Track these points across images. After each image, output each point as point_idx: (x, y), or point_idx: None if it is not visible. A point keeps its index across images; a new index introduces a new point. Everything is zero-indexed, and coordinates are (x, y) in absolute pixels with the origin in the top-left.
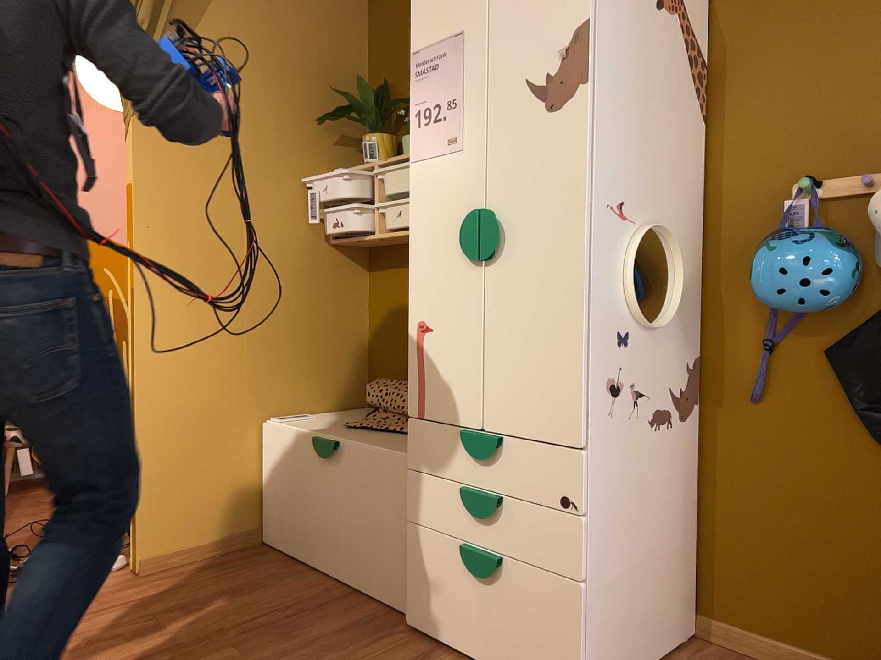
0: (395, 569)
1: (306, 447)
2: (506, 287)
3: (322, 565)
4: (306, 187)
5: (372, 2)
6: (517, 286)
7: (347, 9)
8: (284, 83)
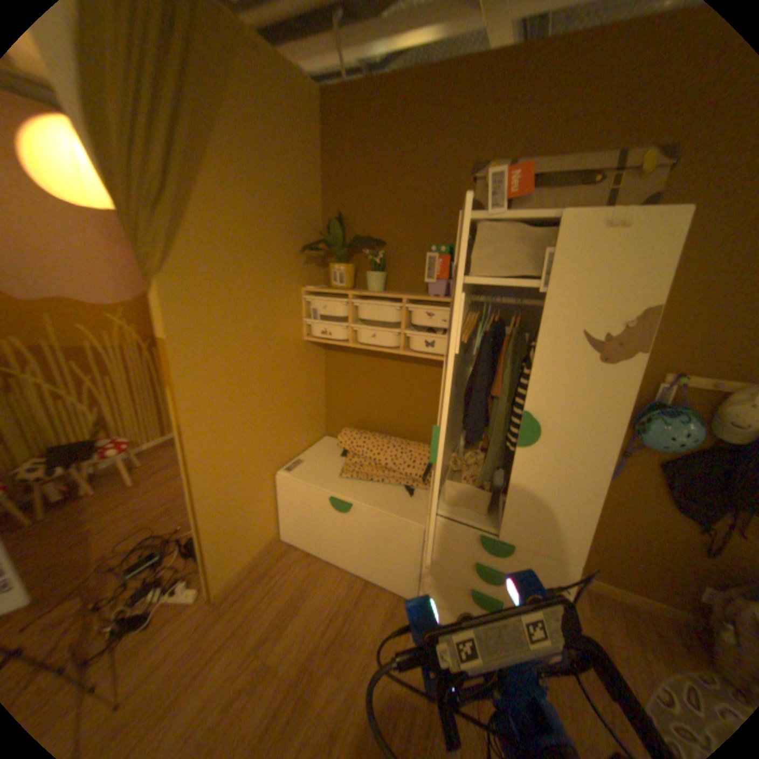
0: (404, 578)
1: (322, 499)
2: (534, 465)
3: (339, 563)
4: (290, 304)
5: (326, 139)
6: (545, 467)
7: (309, 144)
8: (271, 220)
